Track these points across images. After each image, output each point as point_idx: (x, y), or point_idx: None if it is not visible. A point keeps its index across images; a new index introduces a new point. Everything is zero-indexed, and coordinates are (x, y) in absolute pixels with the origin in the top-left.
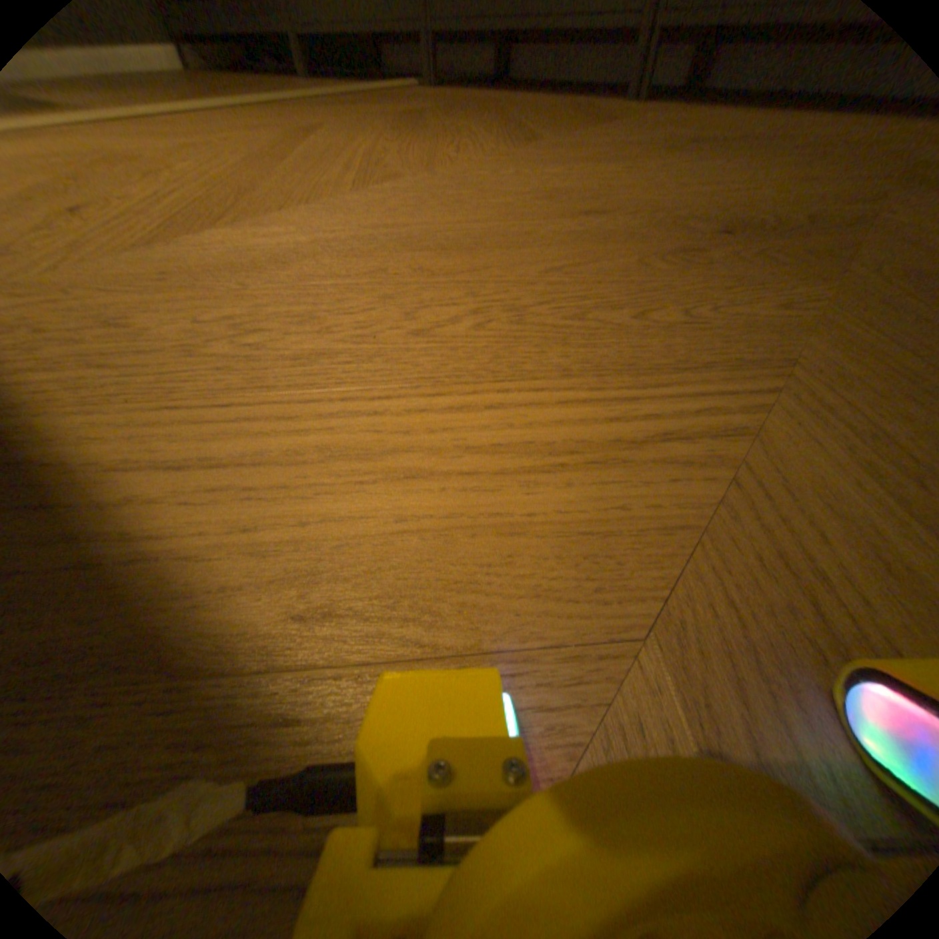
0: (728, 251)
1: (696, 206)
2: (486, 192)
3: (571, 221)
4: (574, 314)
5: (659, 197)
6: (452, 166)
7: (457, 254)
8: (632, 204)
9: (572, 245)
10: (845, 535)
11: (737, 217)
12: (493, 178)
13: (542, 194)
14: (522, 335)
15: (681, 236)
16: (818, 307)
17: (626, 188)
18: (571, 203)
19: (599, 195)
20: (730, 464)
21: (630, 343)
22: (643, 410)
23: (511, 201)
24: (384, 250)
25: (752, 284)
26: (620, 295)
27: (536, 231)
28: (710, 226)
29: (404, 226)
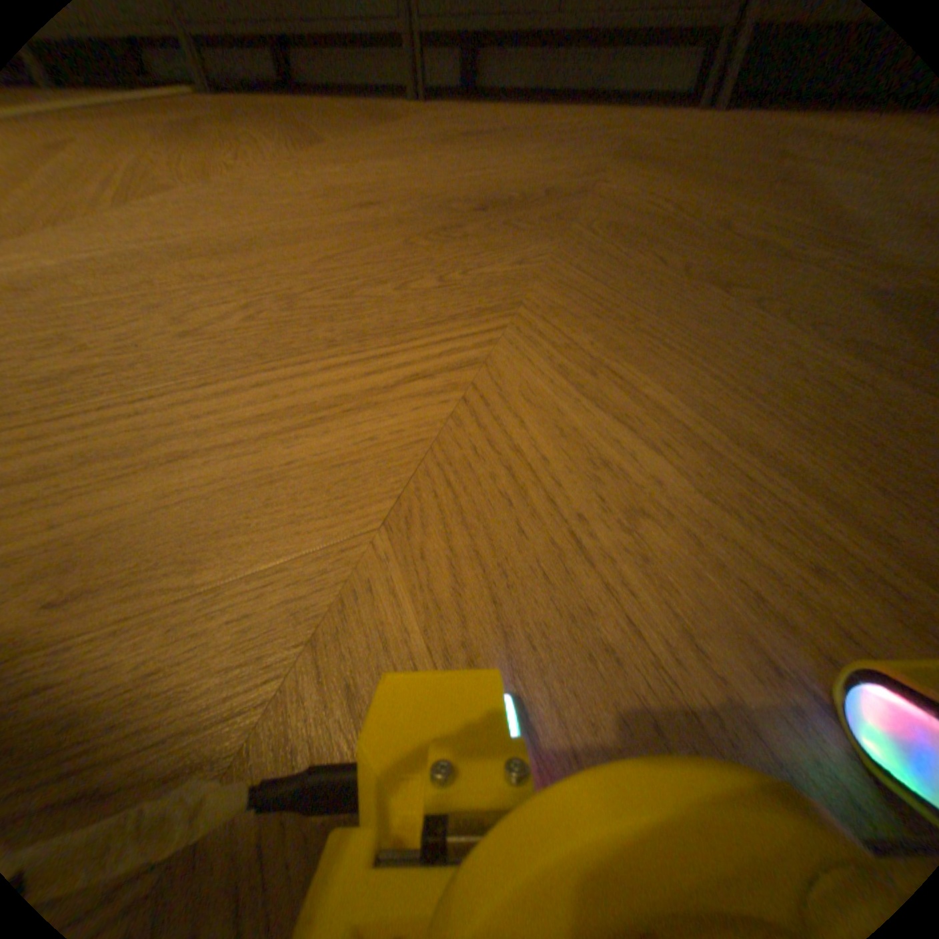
0: (481, 223)
1: (459, 188)
2: (264, 194)
3: (347, 213)
4: (343, 293)
5: (428, 183)
6: (229, 172)
7: (230, 255)
8: (404, 192)
9: (346, 233)
10: (540, 416)
11: (491, 194)
12: (272, 180)
13: (320, 190)
14: (292, 318)
15: (443, 215)
16: (544, 258)
17: (400, 179)
18: (348, 196)
19: (375, 187)
20: (462, 386)
21: (391, 308)
22: (397, 360)
23: (289, 200)
24: (149, 261)
25: (497, 247)
26: (386, 271)
27: (313, 225)
28: (469, 204)
29: (172, 235)
